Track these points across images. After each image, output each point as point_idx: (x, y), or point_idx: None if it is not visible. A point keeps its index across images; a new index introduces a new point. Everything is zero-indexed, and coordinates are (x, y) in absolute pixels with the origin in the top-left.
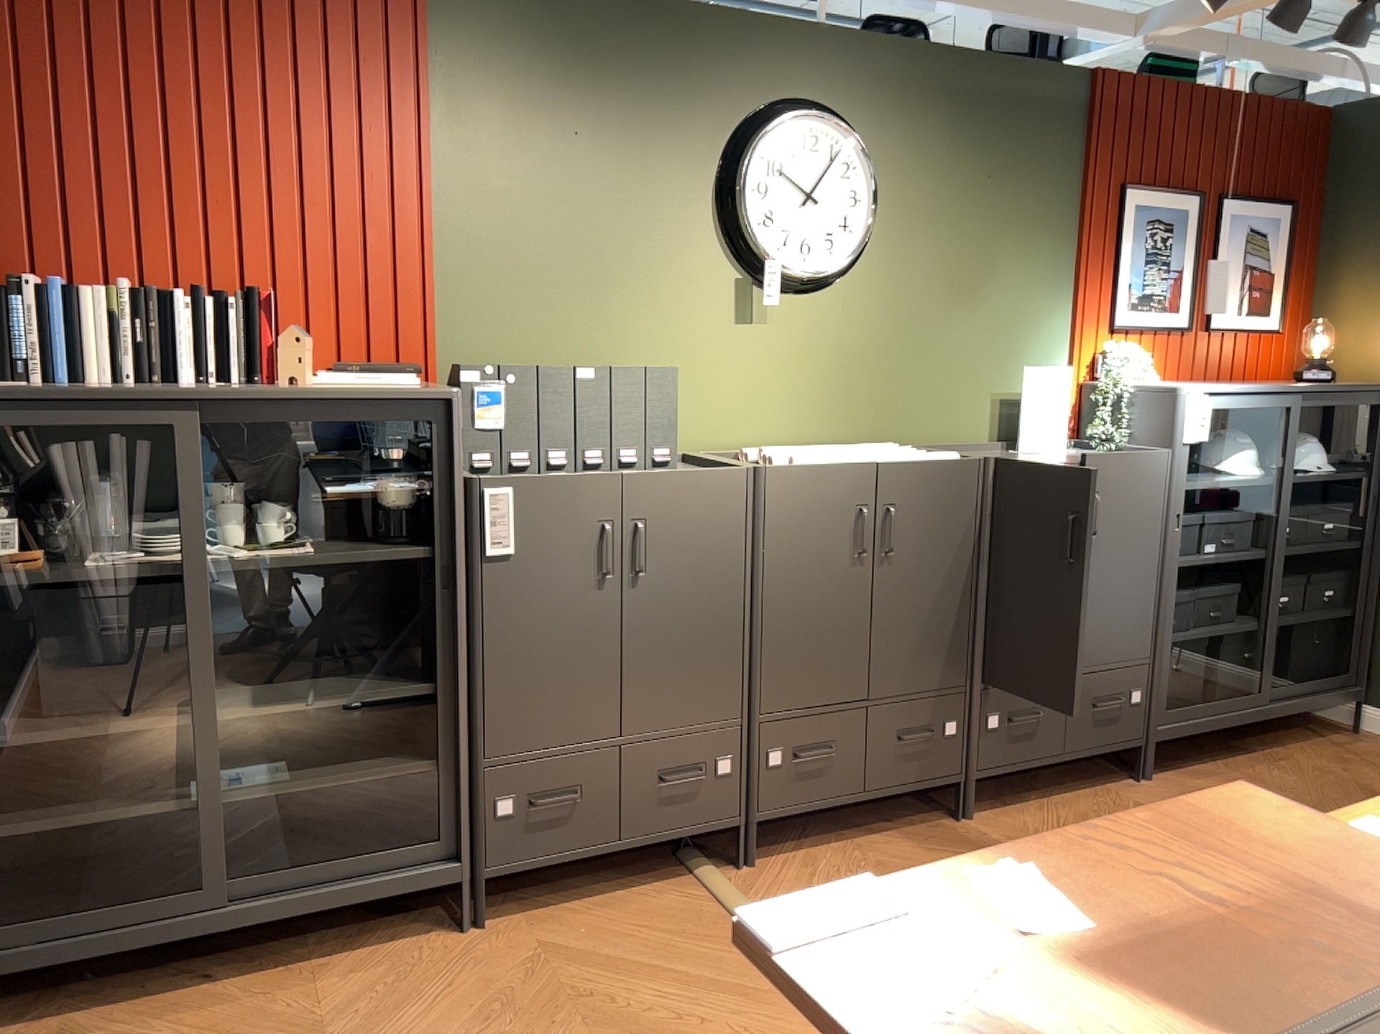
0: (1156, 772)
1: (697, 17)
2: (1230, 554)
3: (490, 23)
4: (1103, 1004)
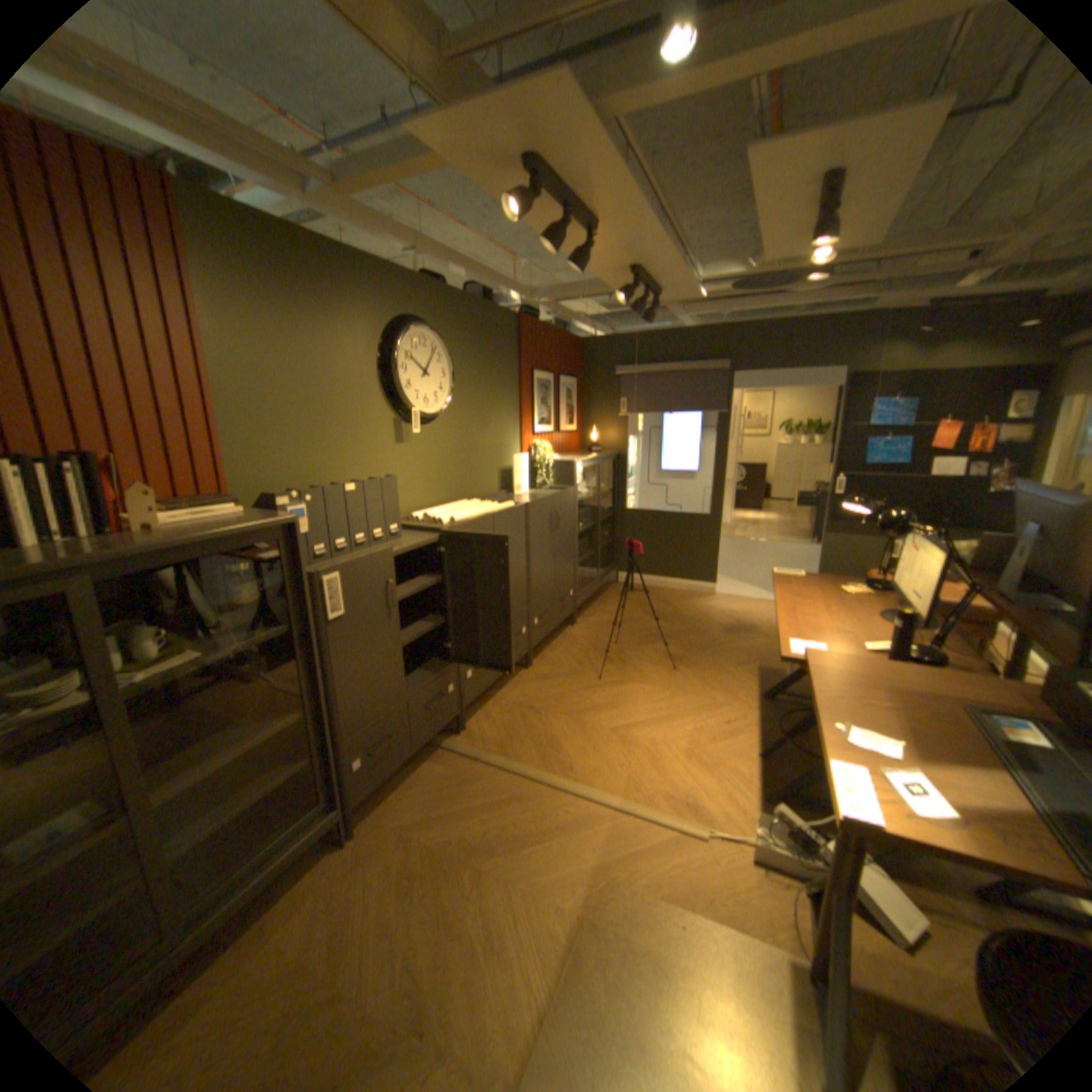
0: (574, 620)
1: (357, 256)
2: (585, 526)
3: (227, 236)
4: (942, 765)
